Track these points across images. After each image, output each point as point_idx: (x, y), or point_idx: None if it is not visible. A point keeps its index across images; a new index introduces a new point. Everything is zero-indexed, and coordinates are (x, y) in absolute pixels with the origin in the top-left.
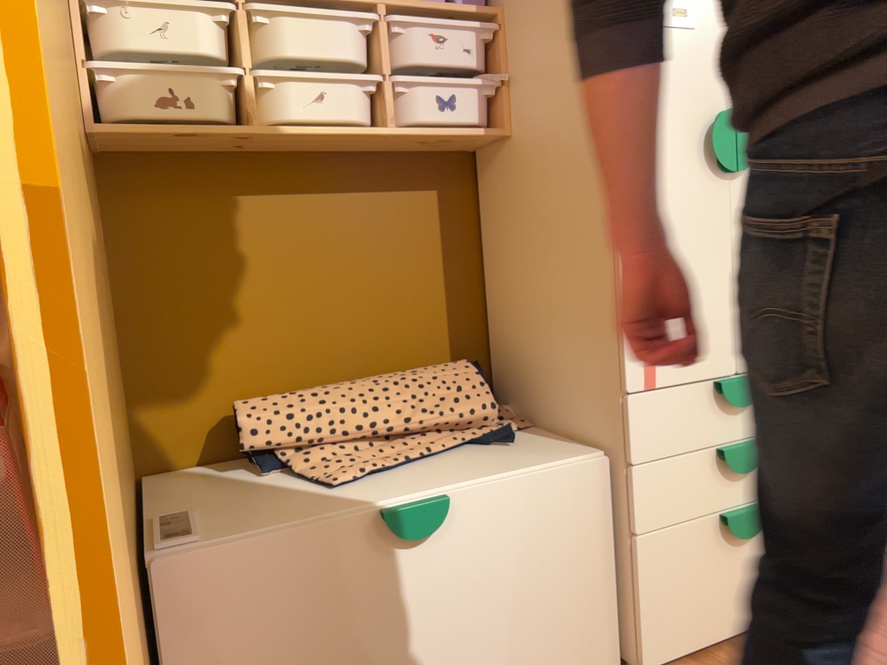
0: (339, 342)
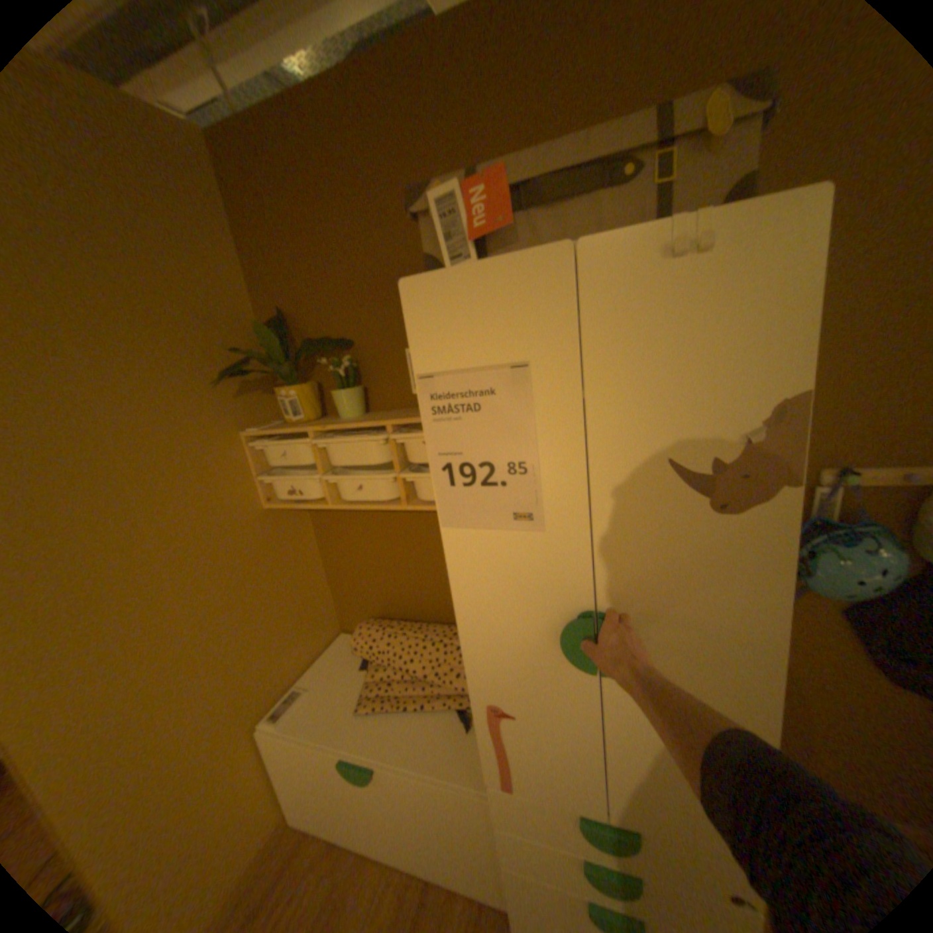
0: (426, 596)
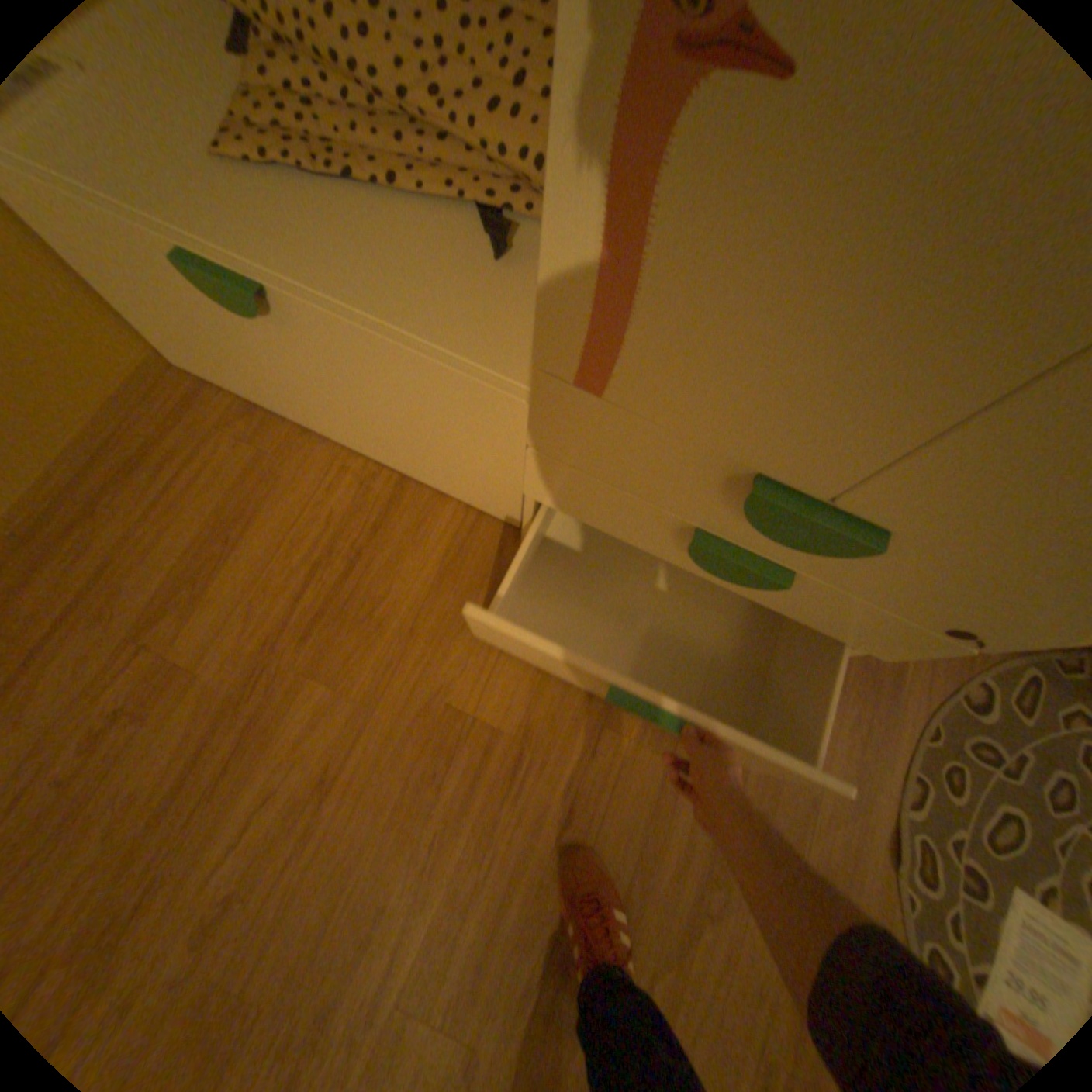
0: None
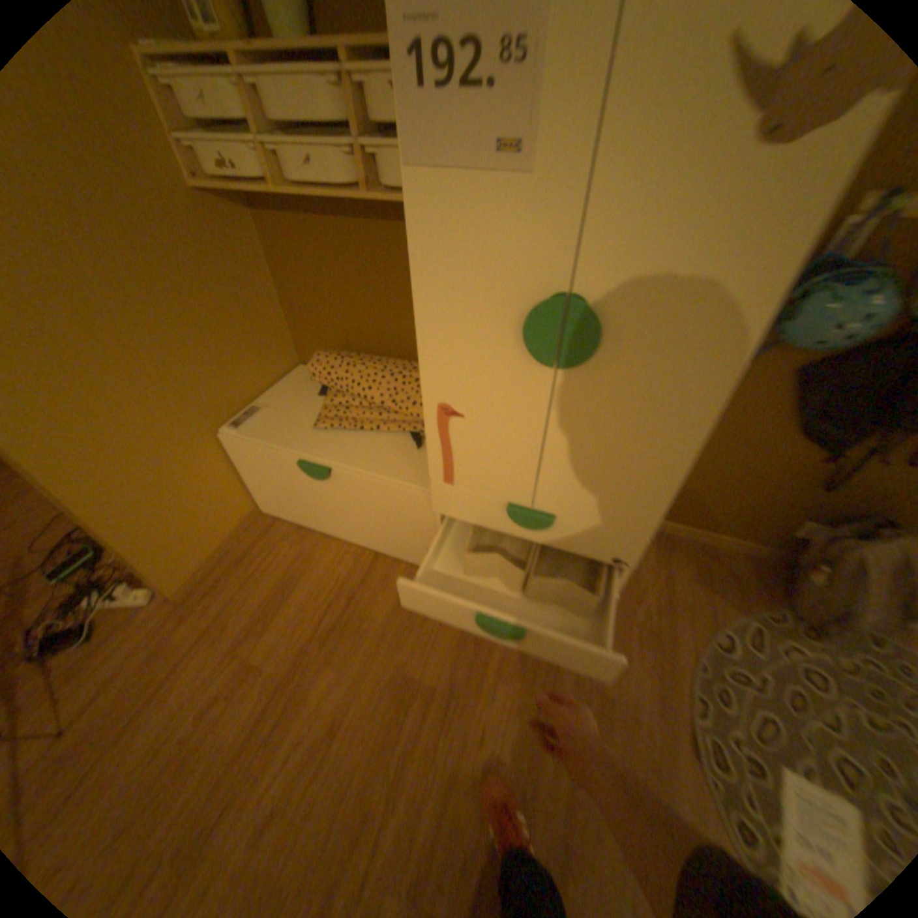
0: (386, 329)
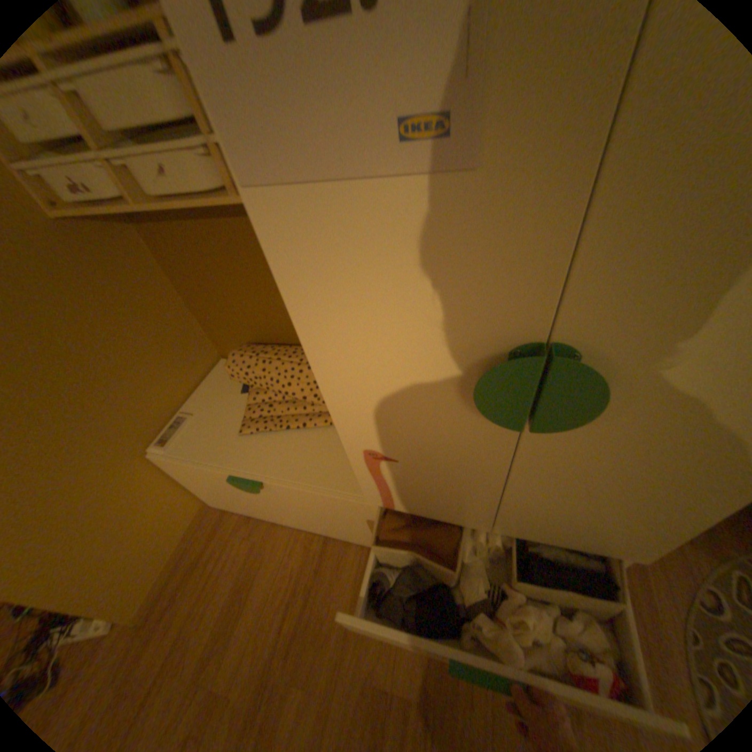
0: None
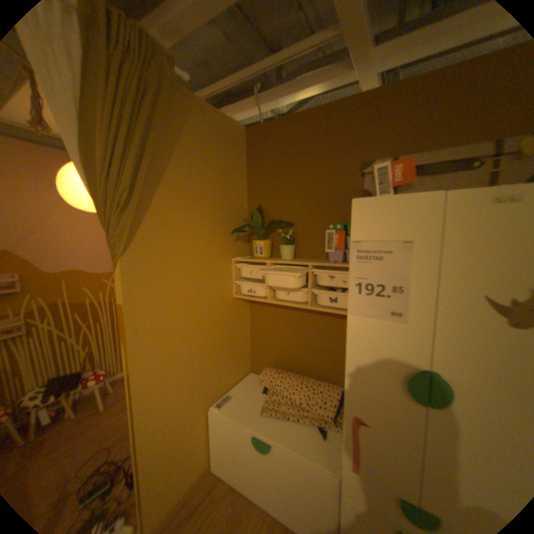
0: (303, 360)
